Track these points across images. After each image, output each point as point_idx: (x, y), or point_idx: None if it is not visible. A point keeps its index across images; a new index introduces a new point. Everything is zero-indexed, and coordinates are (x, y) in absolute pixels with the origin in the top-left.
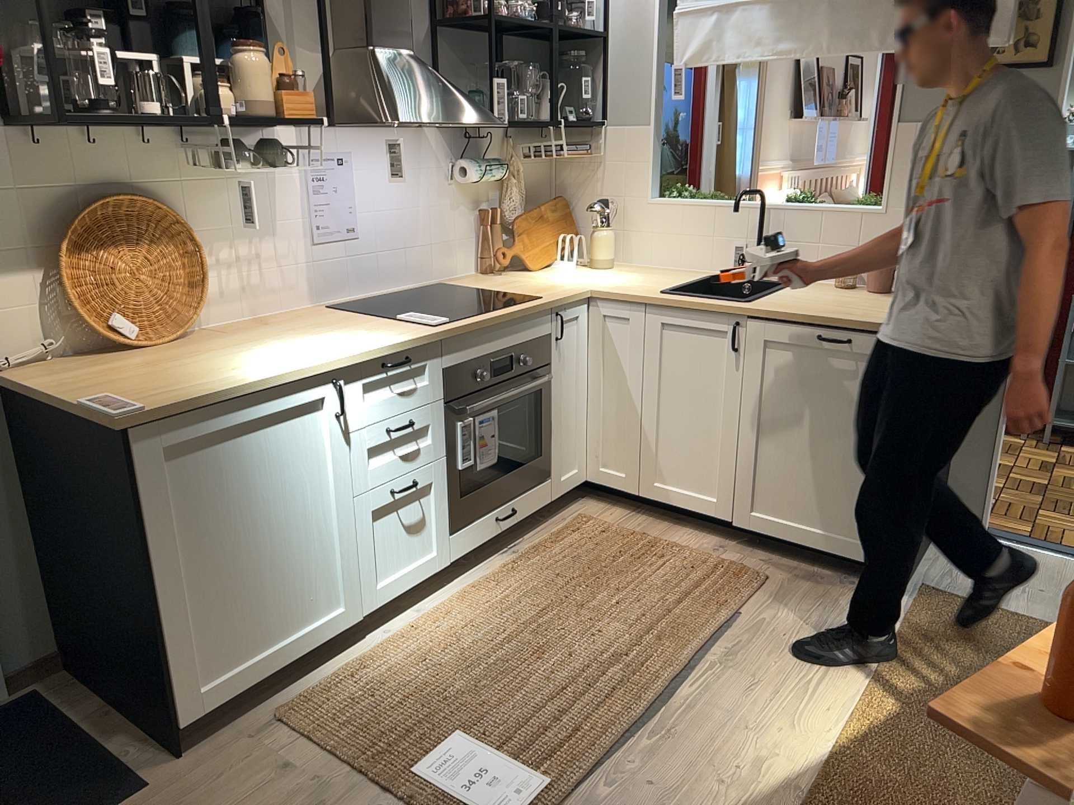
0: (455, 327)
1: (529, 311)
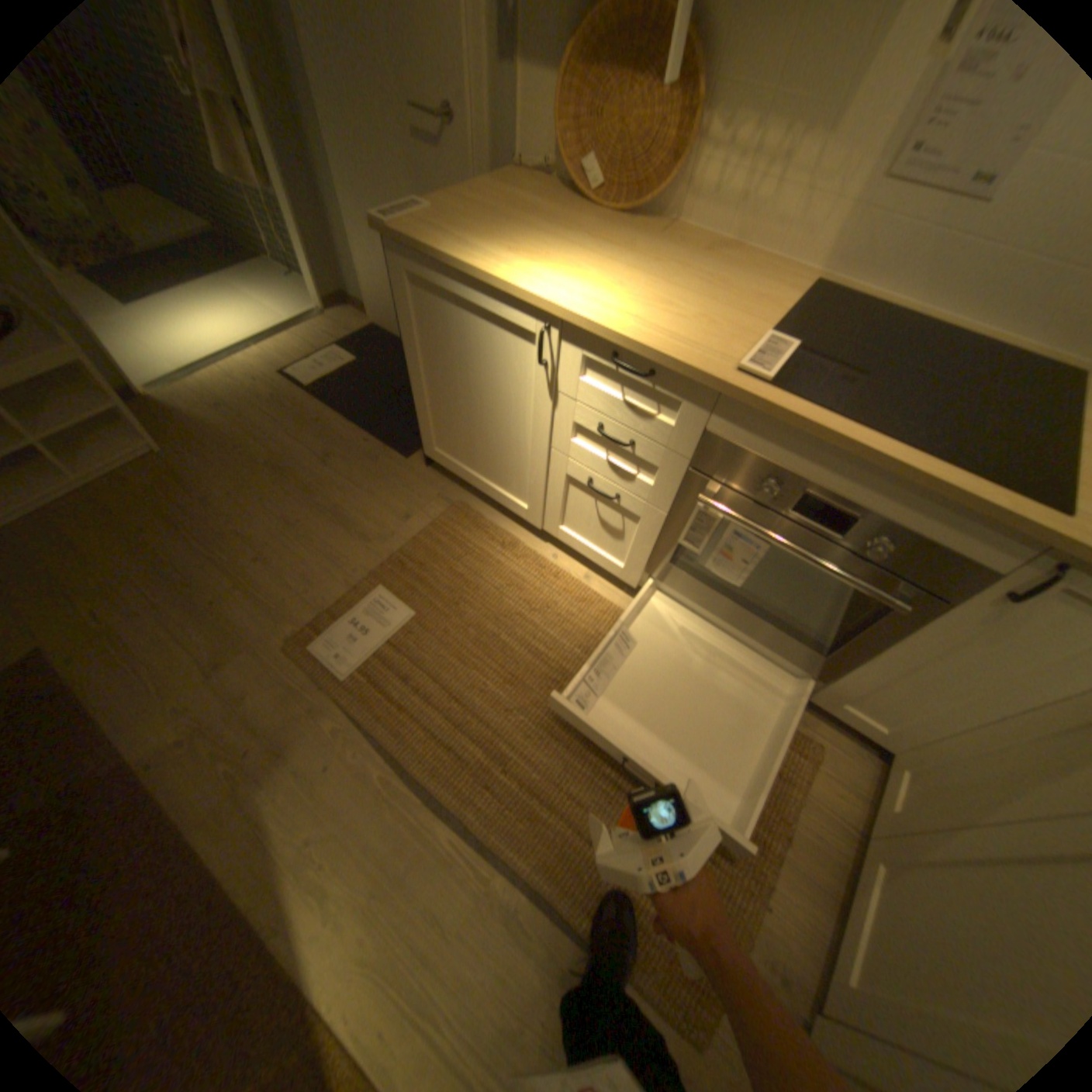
0: (748, 392)
1: (958, 496)
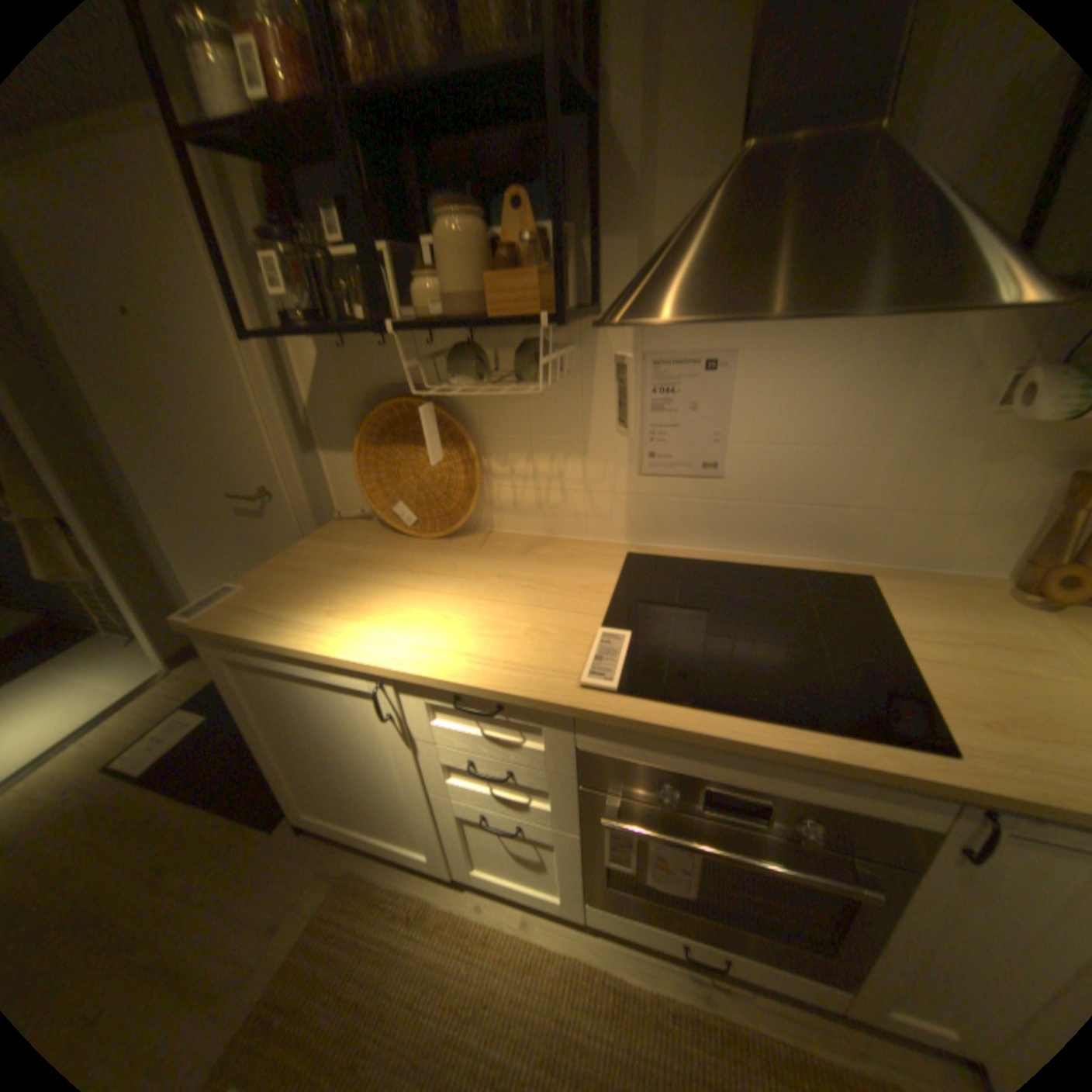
0: (599, 711)
1: (851, 770)
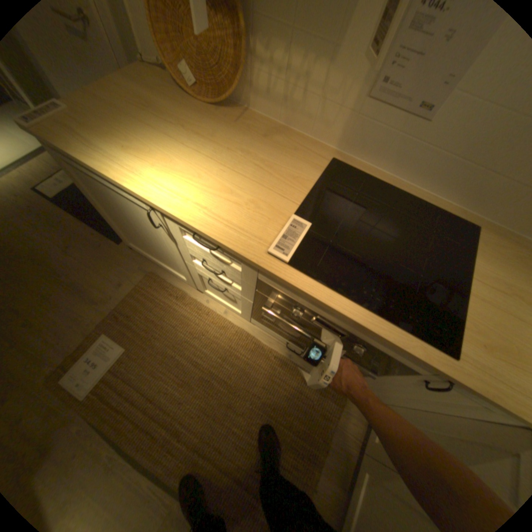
0: (272, 273)
1: (395, 347)
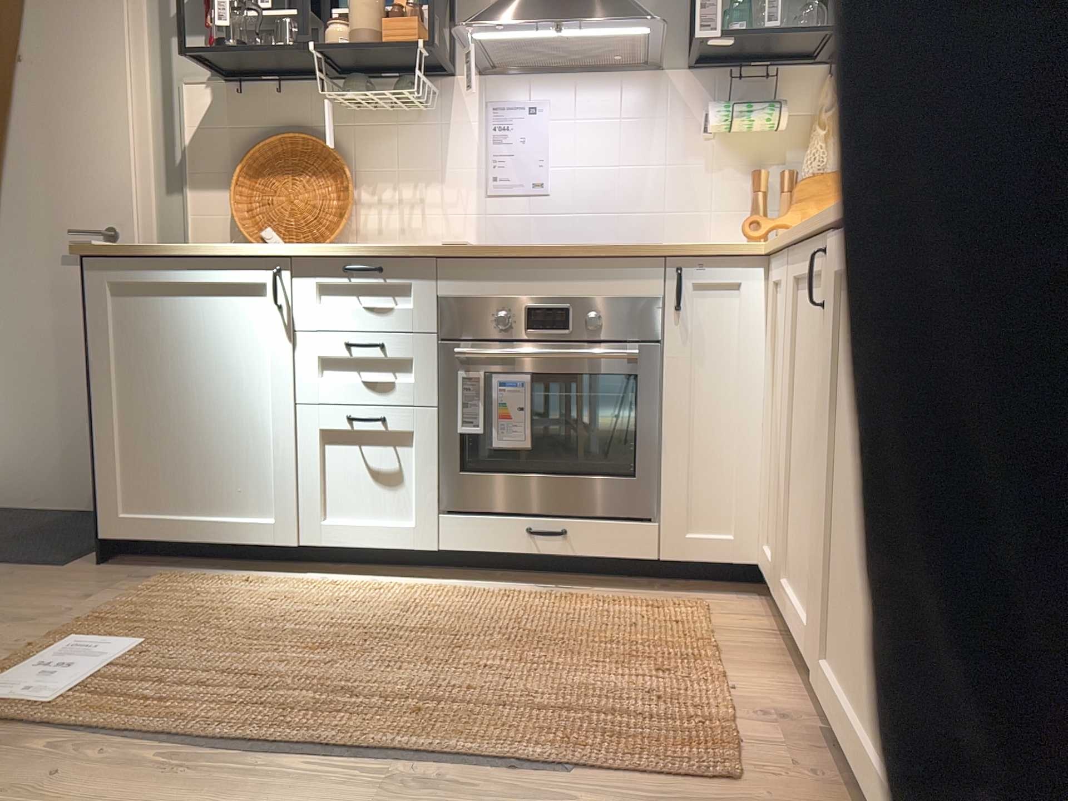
0: (453, 246)
1: (604, 251)
